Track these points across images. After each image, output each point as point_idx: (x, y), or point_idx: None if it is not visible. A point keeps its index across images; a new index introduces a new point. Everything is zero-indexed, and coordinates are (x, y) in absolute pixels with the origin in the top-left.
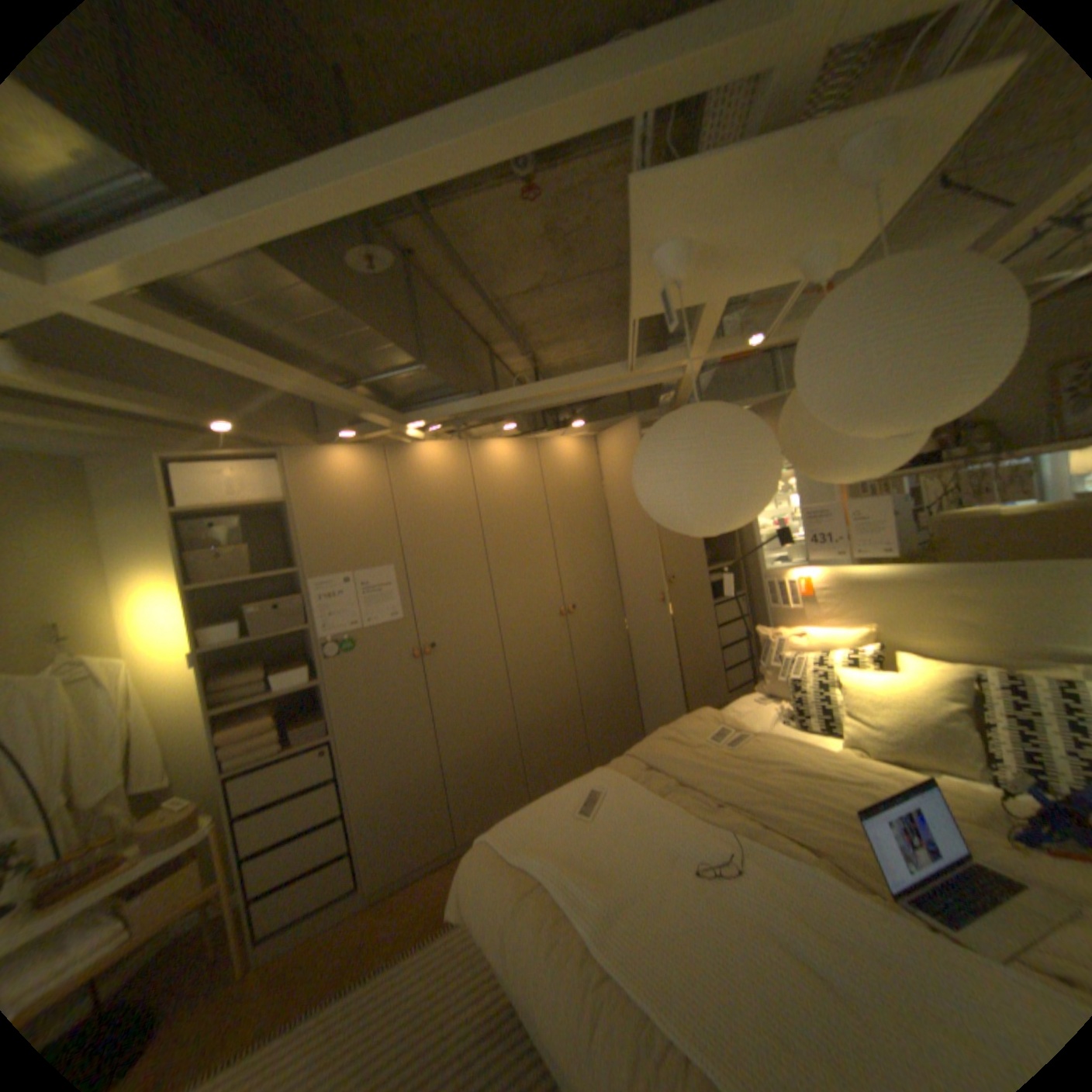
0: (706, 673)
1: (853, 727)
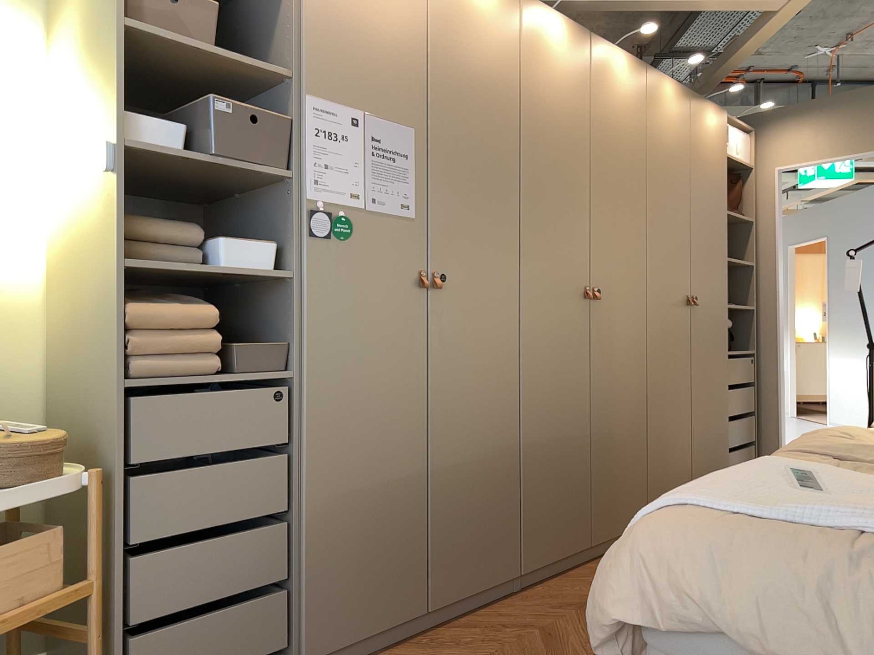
0: (713, 442)
1: None
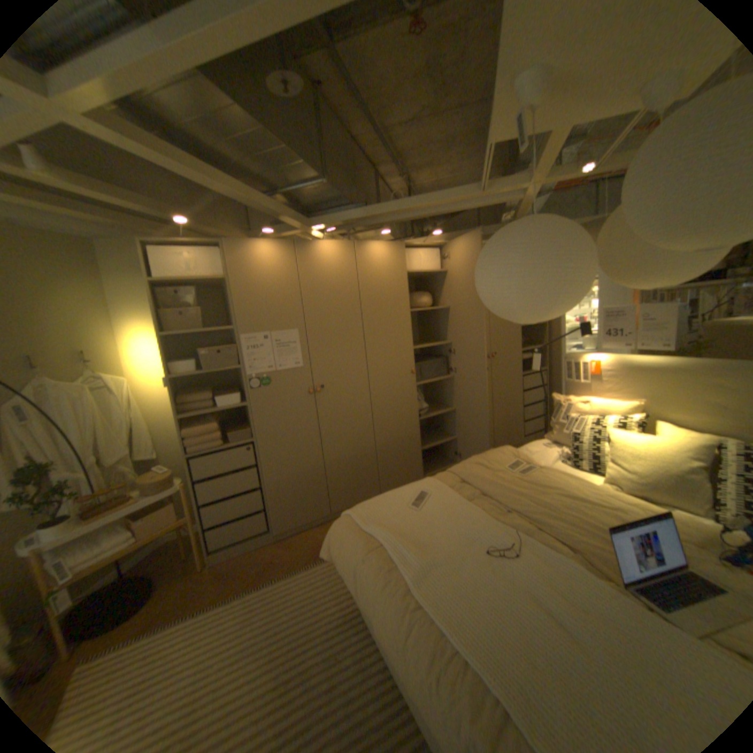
0: (510, 422)
1: (613, 470)
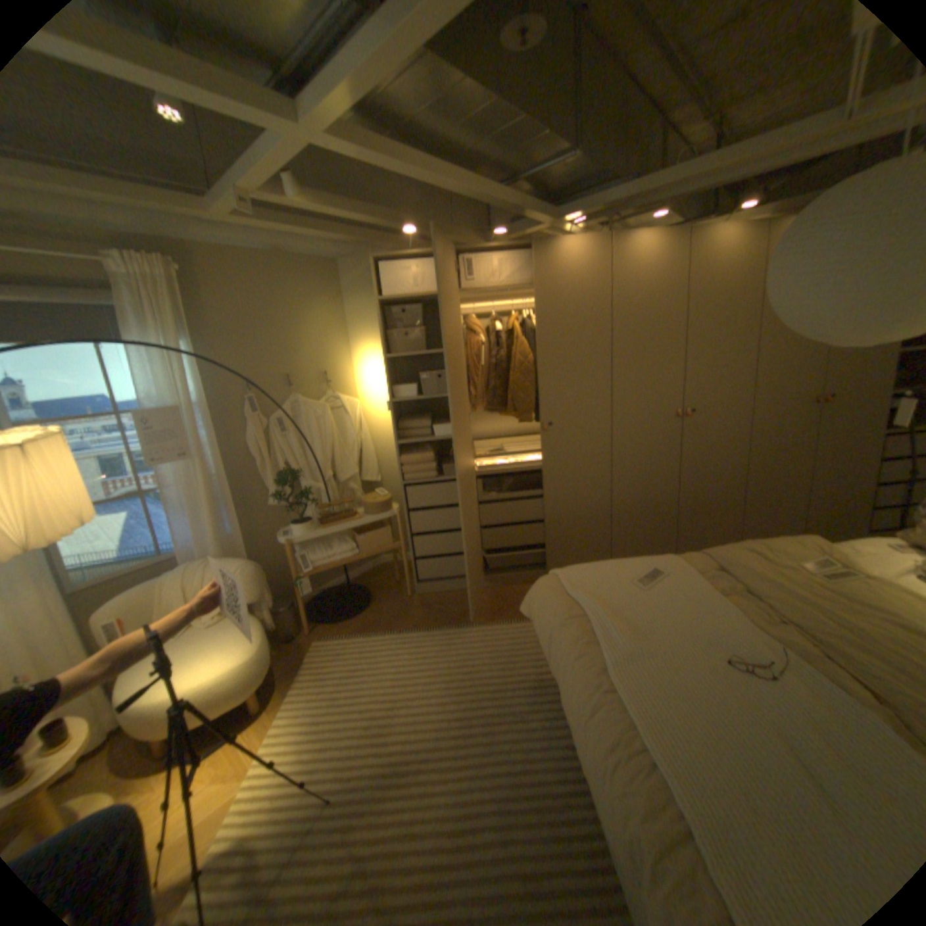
0: (844, 505)
1: None
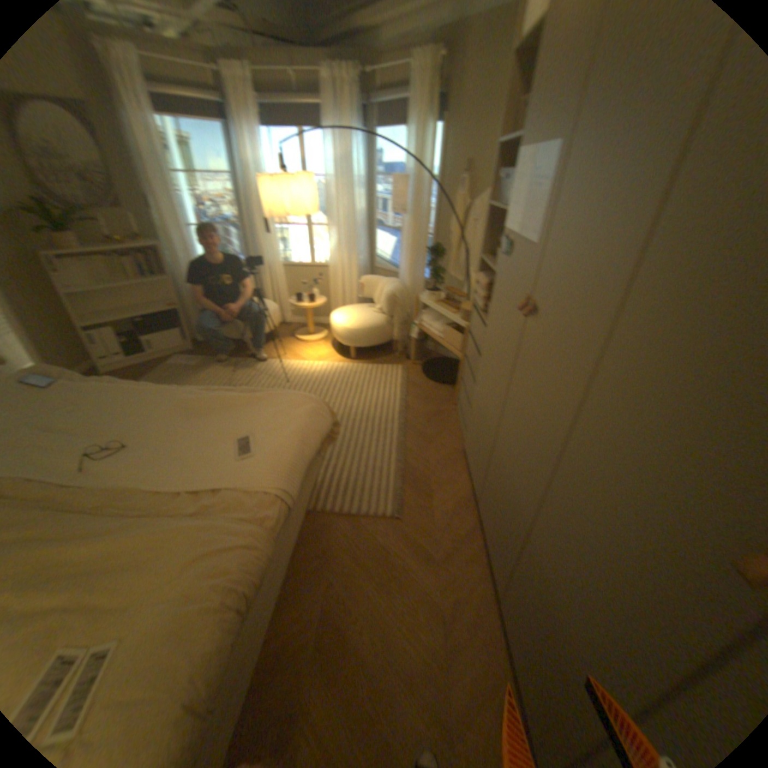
0: None
1: None
